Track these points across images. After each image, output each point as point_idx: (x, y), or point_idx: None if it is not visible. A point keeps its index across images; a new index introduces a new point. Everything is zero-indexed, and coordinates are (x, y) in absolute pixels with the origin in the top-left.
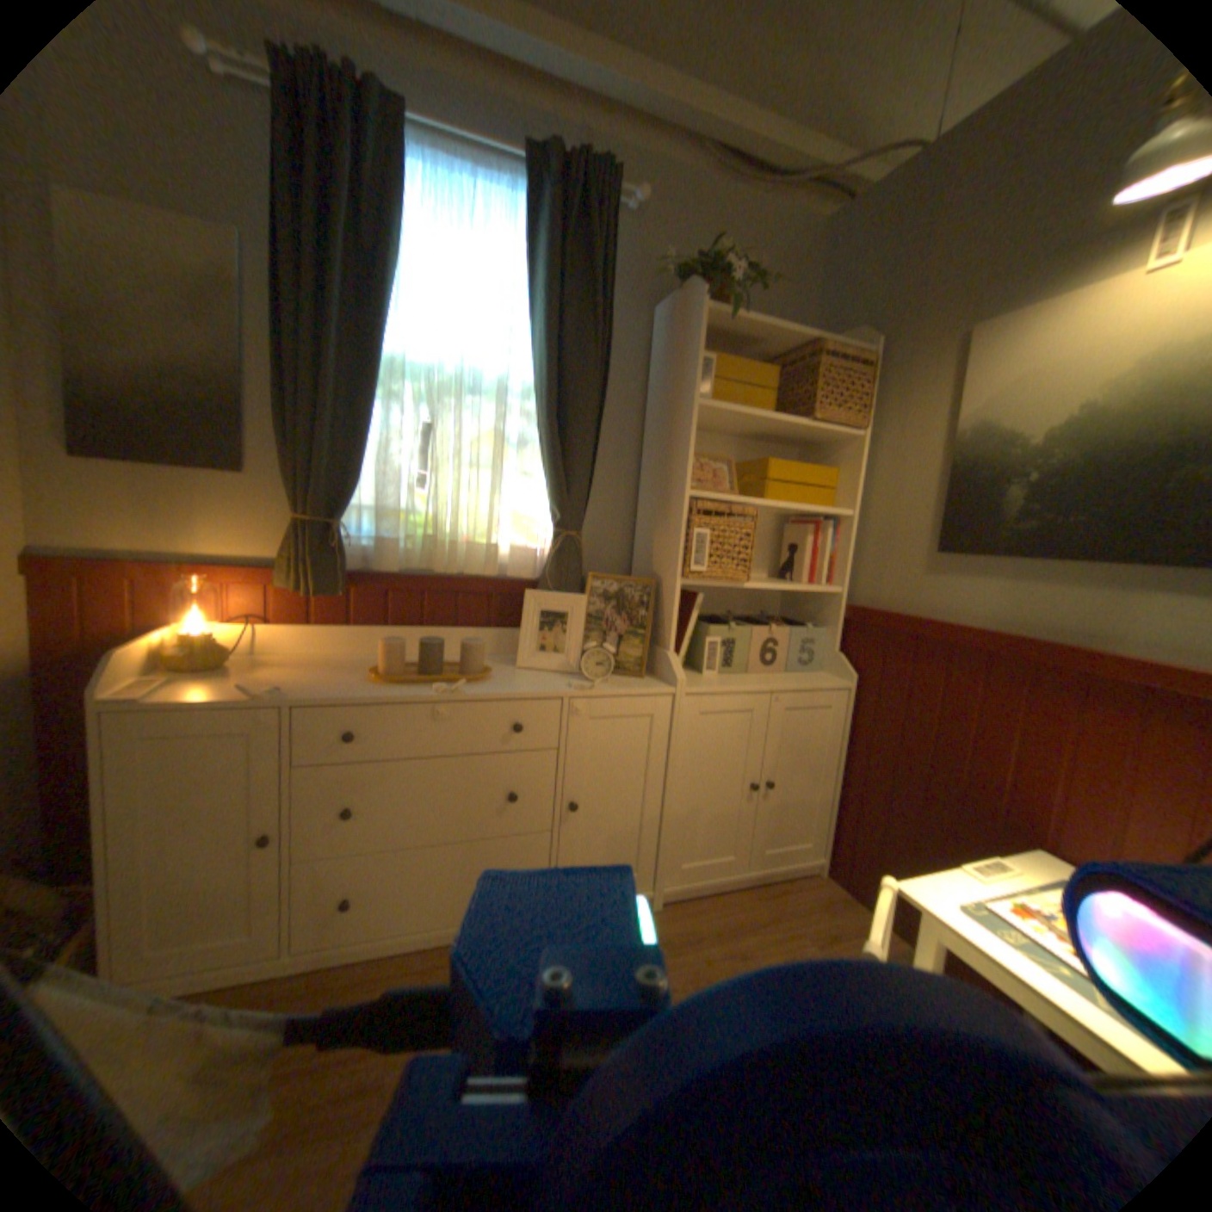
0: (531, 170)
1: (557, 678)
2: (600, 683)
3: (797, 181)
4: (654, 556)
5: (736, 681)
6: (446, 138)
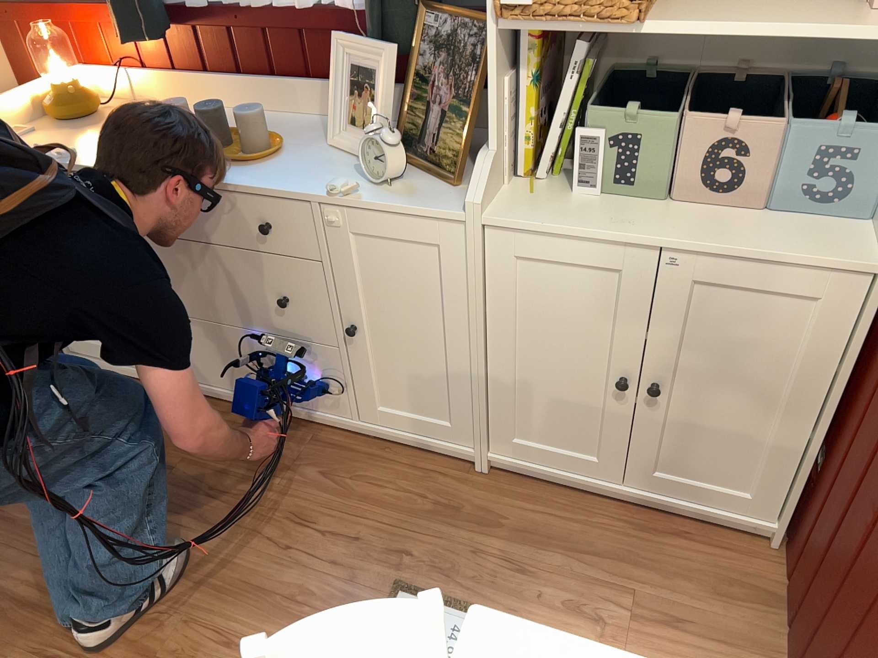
0: None
1: (352, 172)
2: (377, 190)
3: None
4: None
5: (611, 217)
6: None
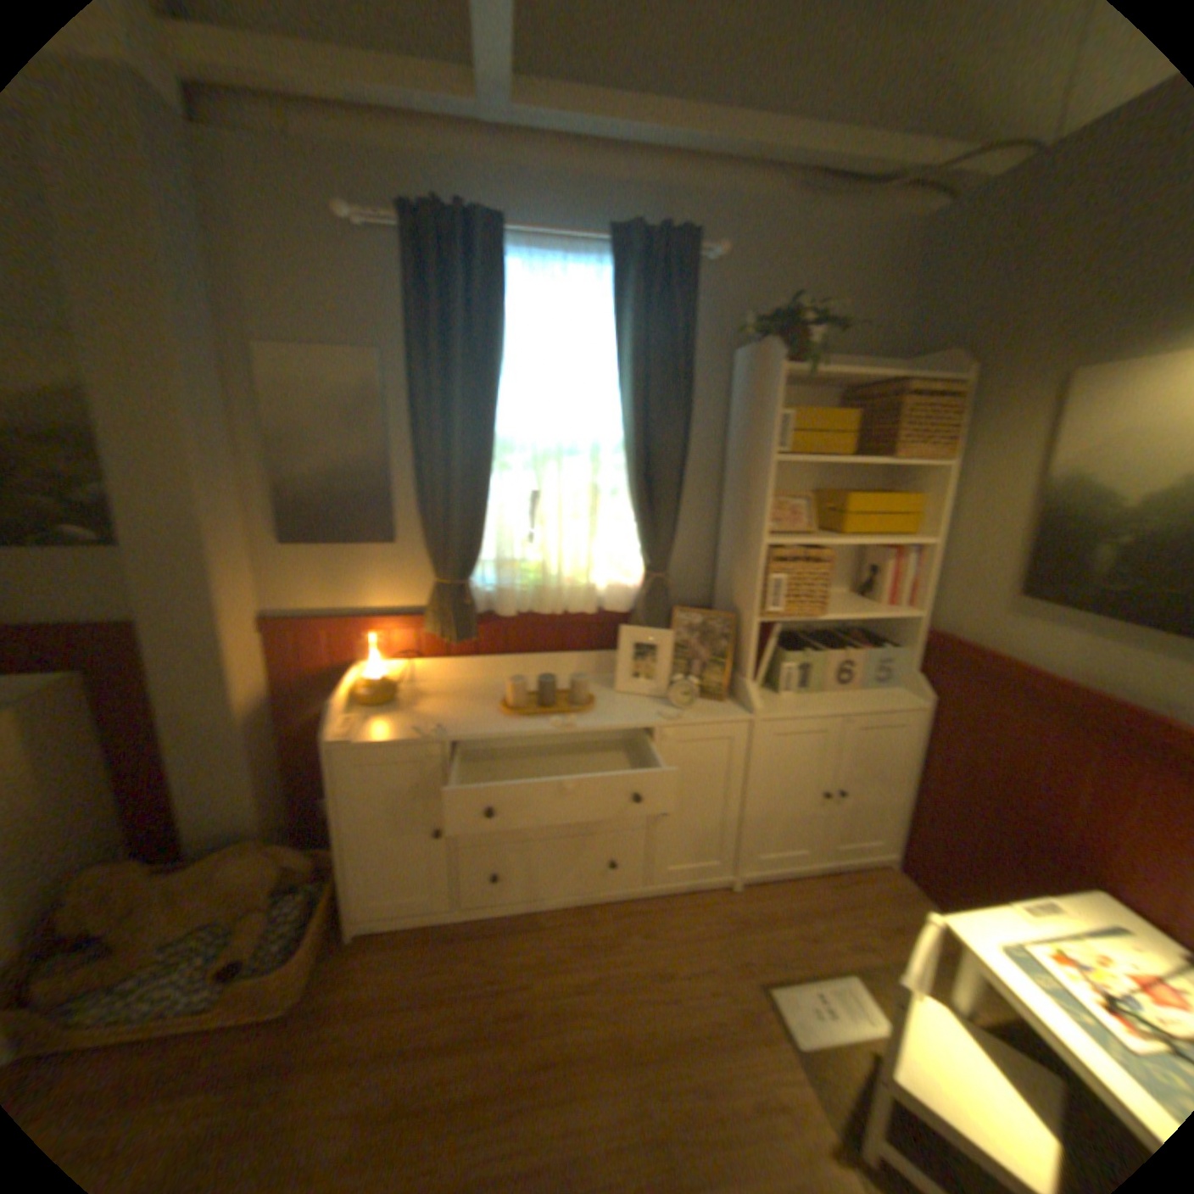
0: (616, 245)
1: (650, 704)
2: (687, 712)
3: (891, 186)
4: (736, 590)
5: (813, 704)
6: (540, 233)
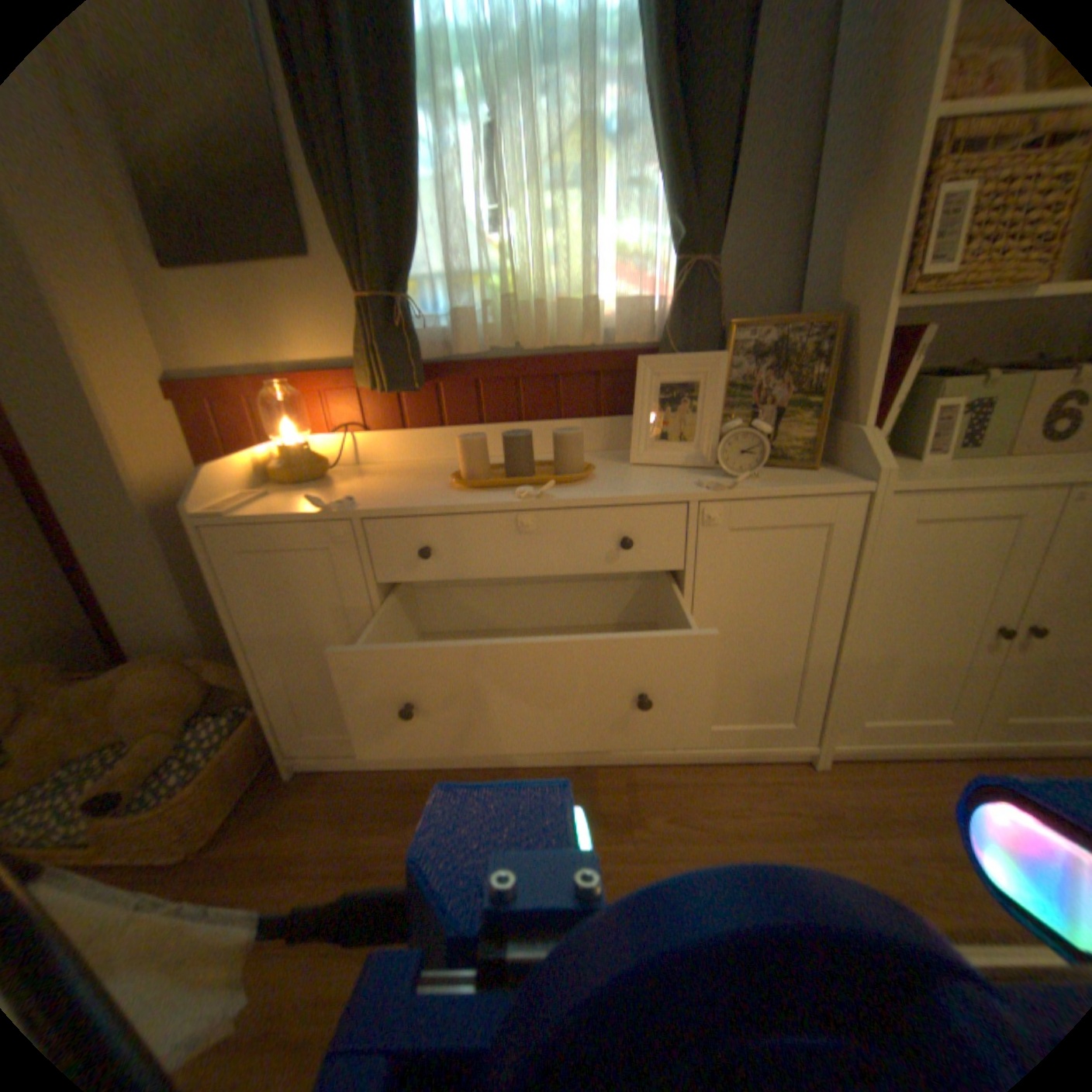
0: None
1: (685, 475)
2: (750, 480)
3: None
4: (849, 273)
5: (994, 469)
6: None
